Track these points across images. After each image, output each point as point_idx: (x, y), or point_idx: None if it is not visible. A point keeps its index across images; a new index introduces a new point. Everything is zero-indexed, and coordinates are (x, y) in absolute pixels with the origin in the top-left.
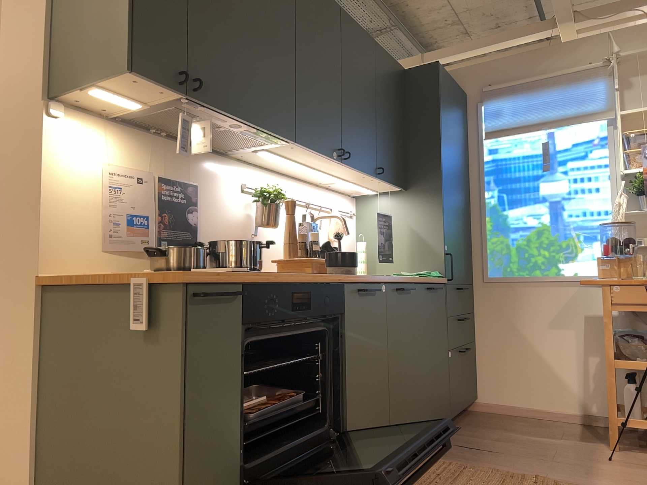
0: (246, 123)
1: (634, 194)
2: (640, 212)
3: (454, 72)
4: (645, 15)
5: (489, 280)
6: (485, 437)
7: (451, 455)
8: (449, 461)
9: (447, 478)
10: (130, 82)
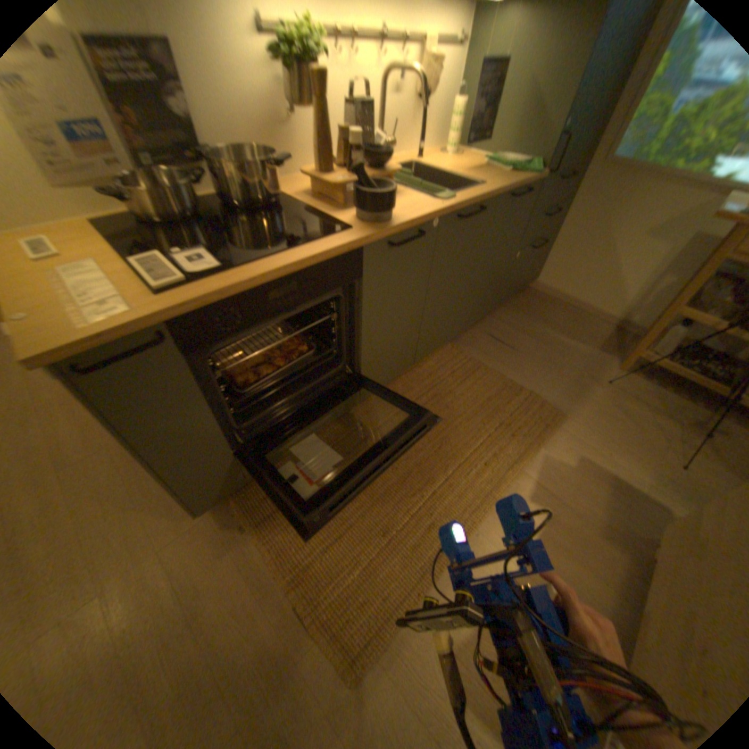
0: None
1: None
2: None
3: None
4: None
5: (610, 162)
6: (517, 329)
7: (475, 348)
8: (470, 357)
9: (457, 379)
10: None
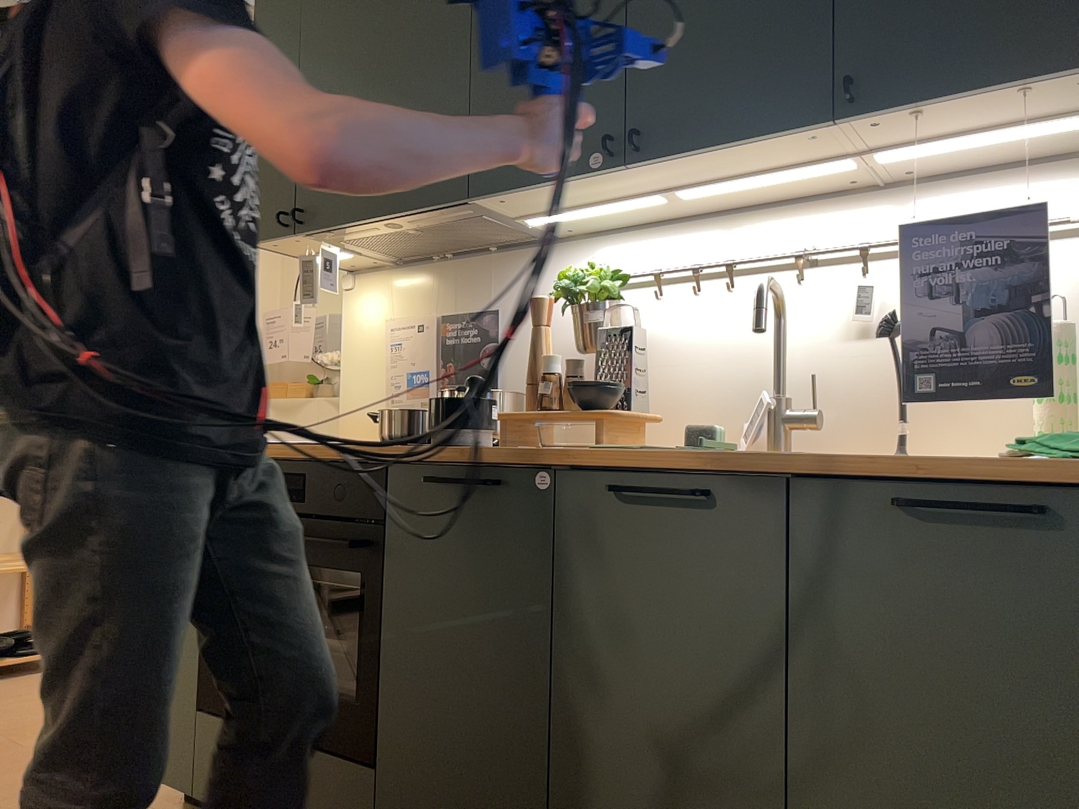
0: (384, 220)
1: None
2: None
3: None
4: None
5: None
6: None
7: None
8: None
9: None
10: (279, 248)
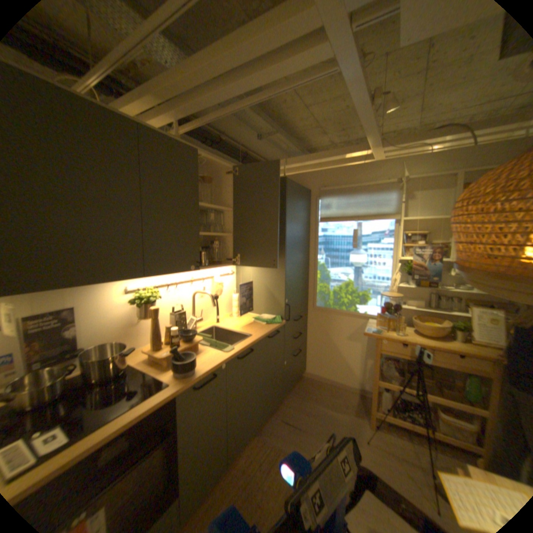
0: (78, 285)
1: (405, 271)
2: (408, 285)
3: (304, 173)
4: (431, 146)
5: (315, 308)
6: (301, 411)
7: (275, 436)
8: (271, 445)
9: (264, 471)
10: None
